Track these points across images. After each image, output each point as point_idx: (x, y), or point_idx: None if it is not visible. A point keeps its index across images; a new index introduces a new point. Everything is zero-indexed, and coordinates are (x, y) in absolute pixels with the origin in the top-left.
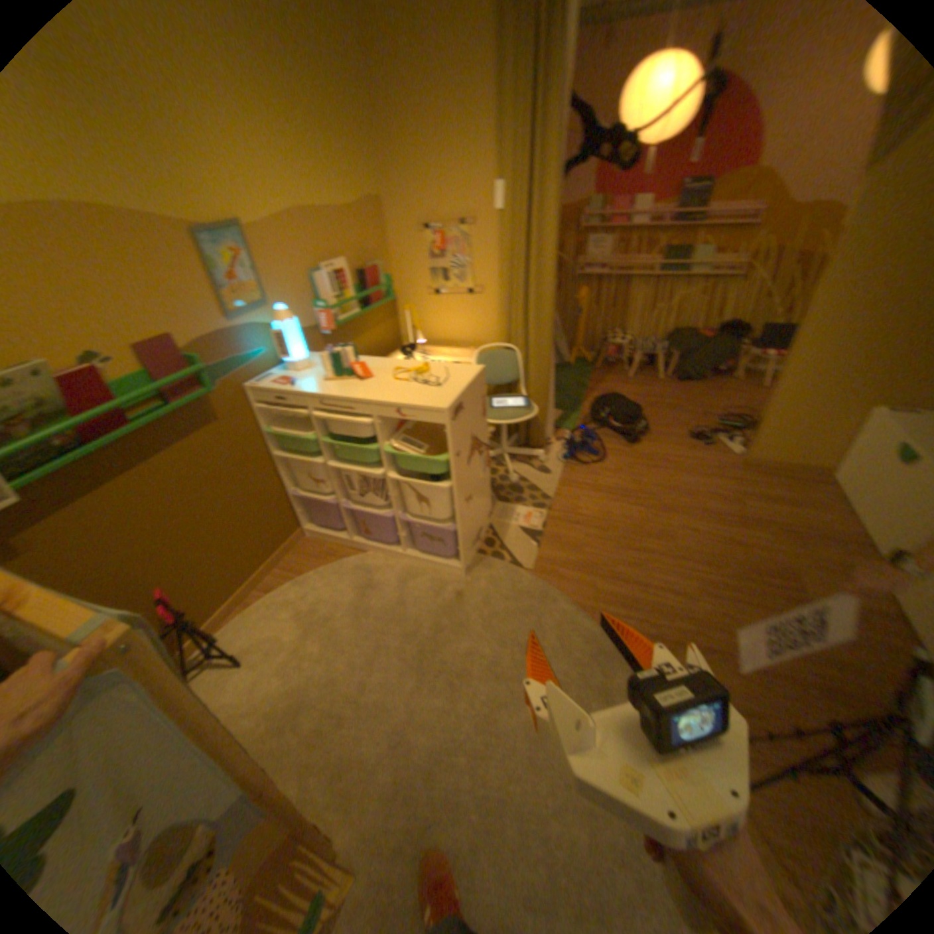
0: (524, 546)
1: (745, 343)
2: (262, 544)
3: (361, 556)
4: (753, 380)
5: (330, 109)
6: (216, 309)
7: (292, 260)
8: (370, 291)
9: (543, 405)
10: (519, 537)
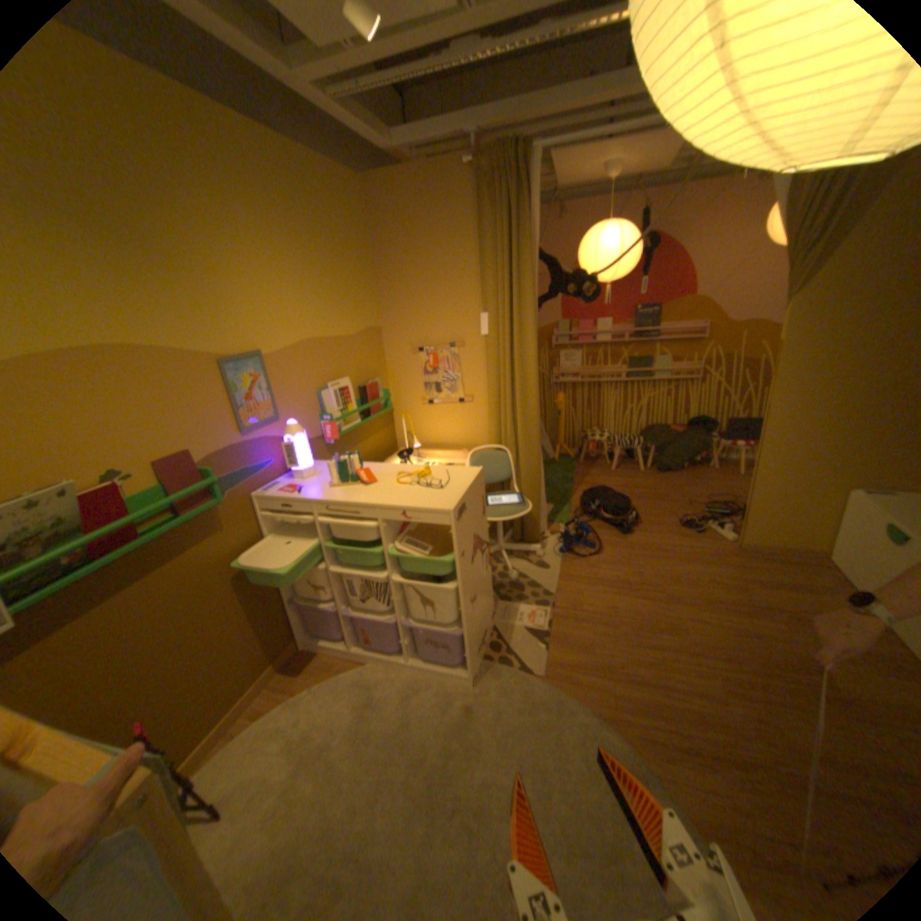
0: (533, 650)
1: (715, 436)
2: (255, 661)
3: (360, 670)
4: (729, 469)
5: (343, 266)
6: (235, 426)
7: (305, 381)
8: (372, 404)
9: (537, 500)
10: (526, 640)
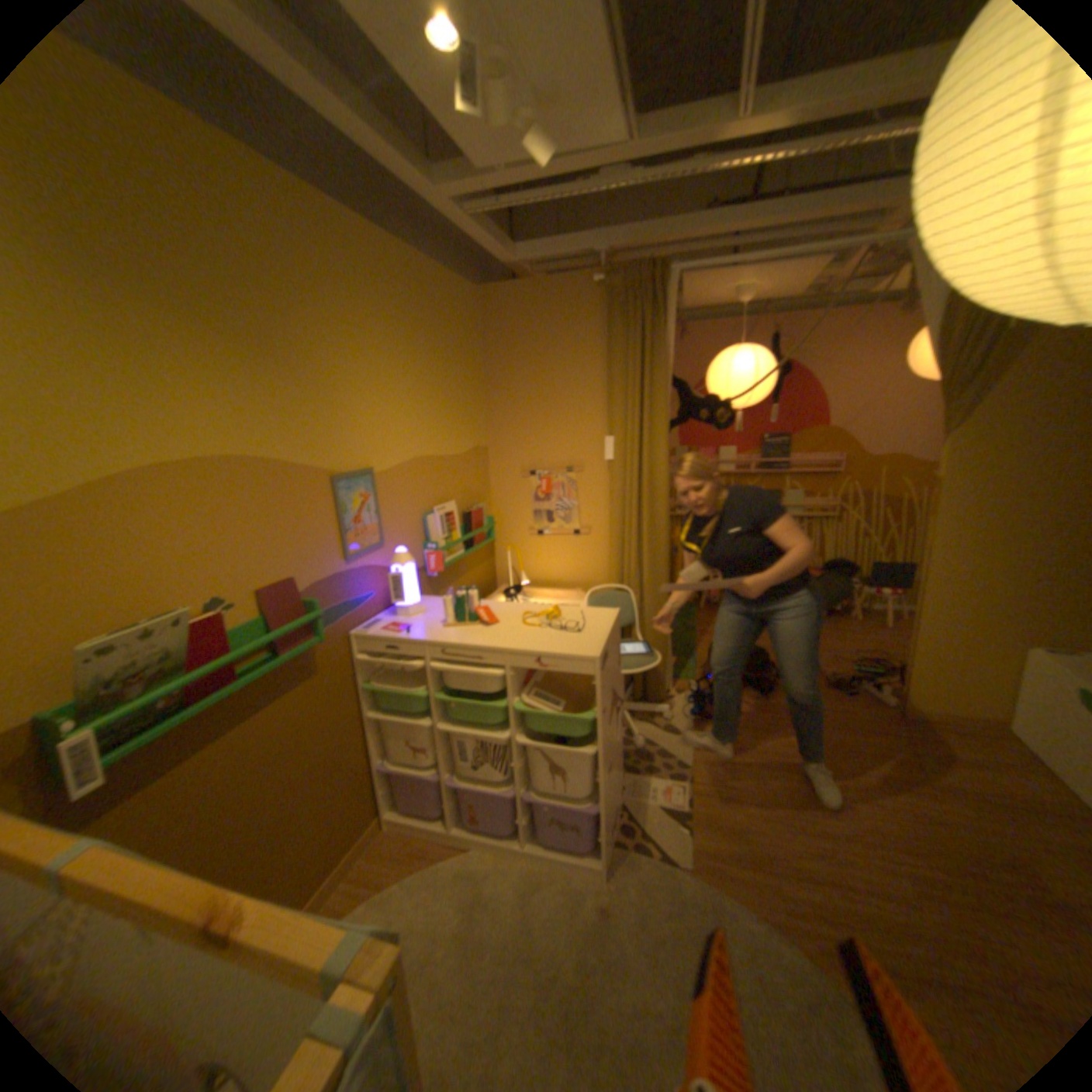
0: (674, 836)
1: (857, 582)
2: (334, 845)
3: (463, 859)
4: (874, 621)
5: (455, 381)
6: (339, 552)
7: (411, 505)
8: (477, 533)
9: (663, 651)
10: (665, 824)
